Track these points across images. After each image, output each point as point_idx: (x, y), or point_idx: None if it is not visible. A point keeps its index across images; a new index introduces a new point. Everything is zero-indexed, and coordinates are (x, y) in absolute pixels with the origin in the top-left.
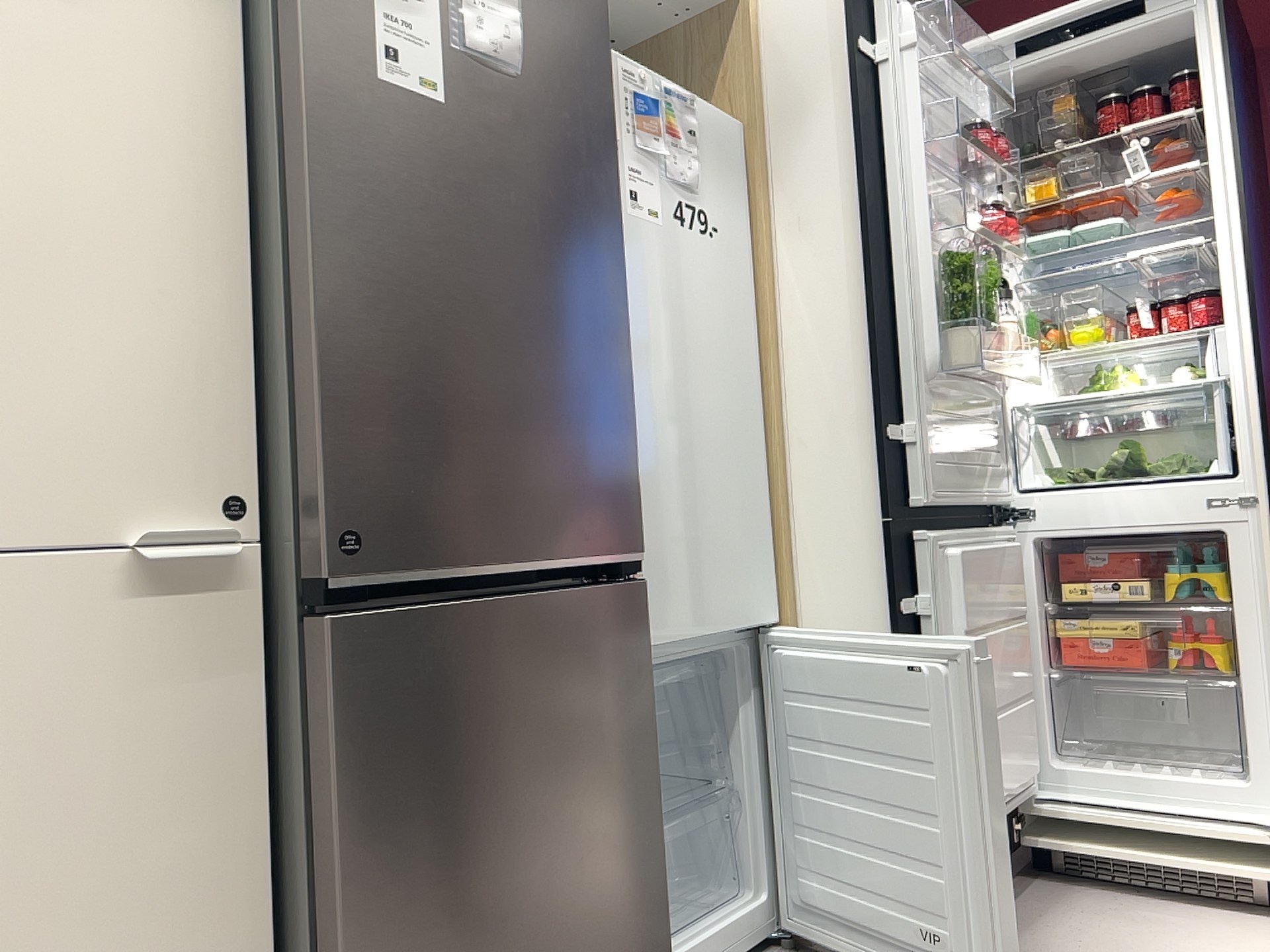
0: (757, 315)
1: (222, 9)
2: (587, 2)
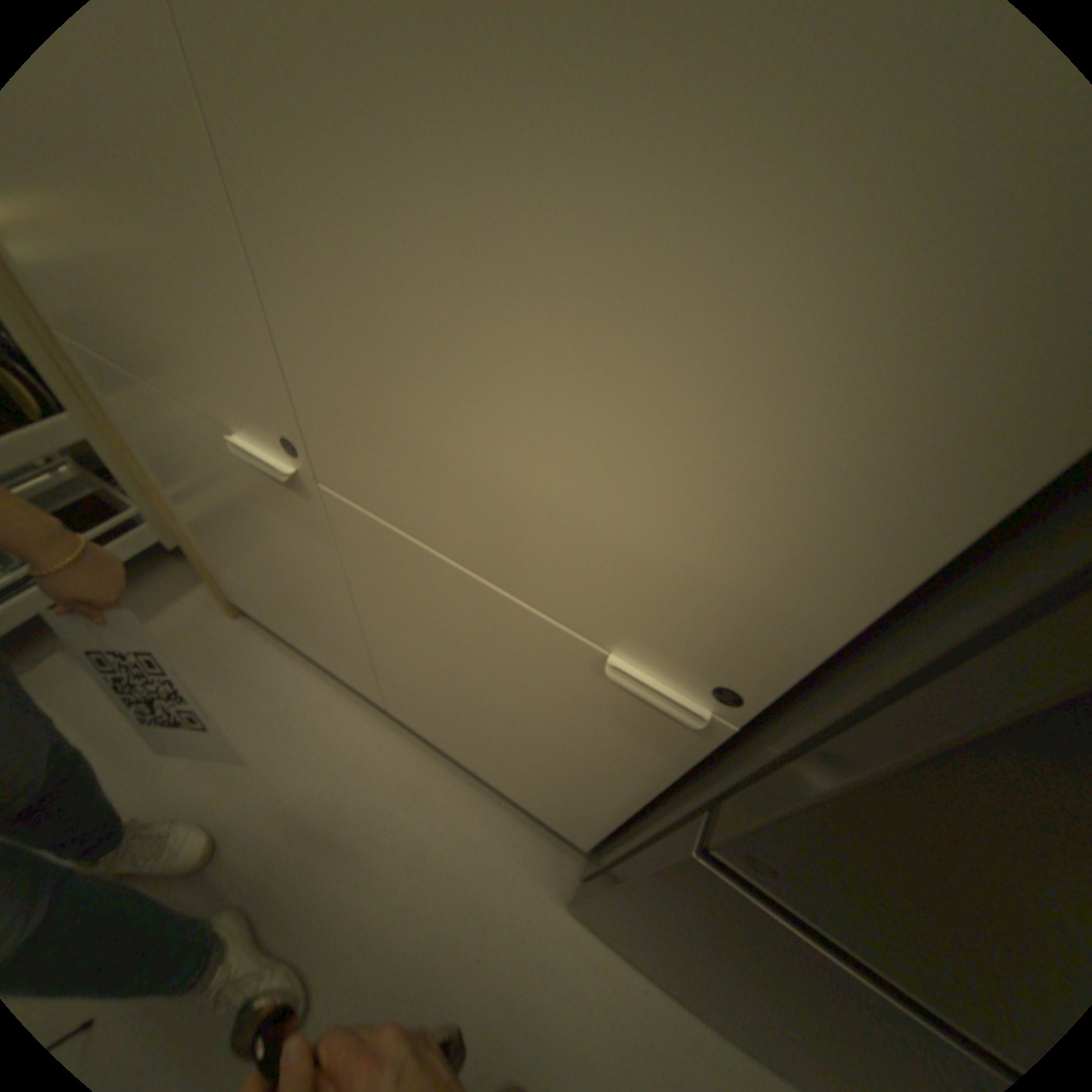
0: None
1: None
2: None
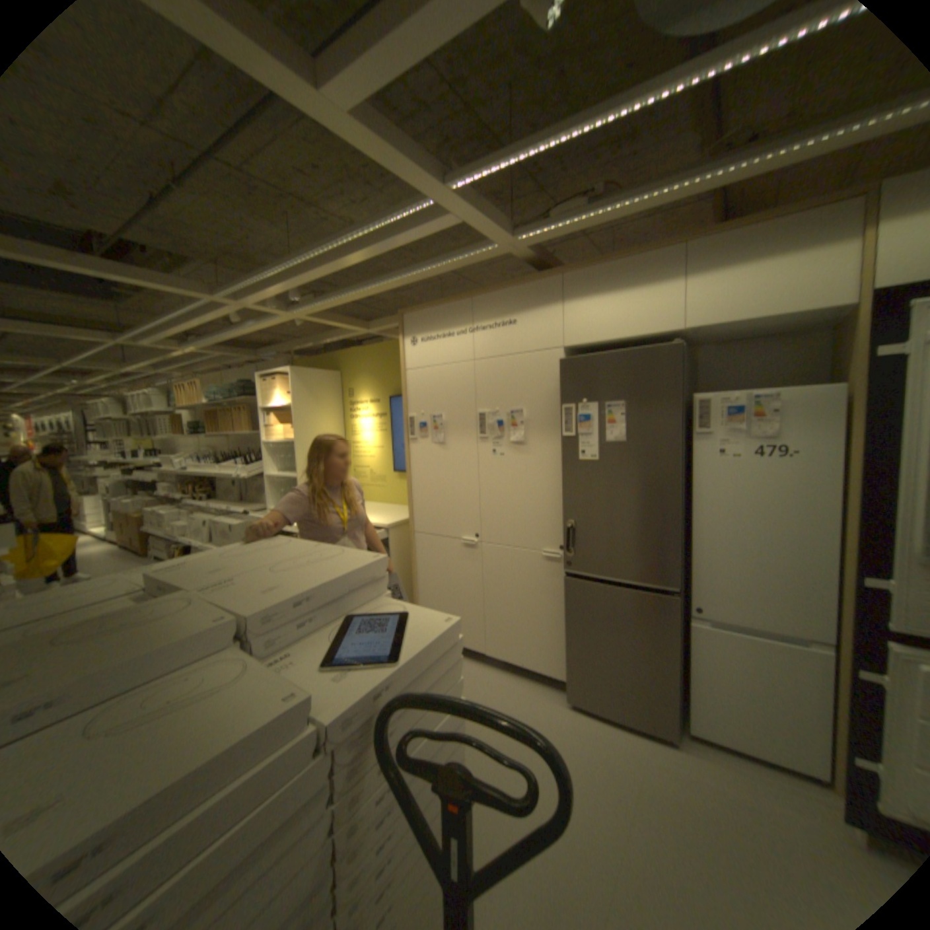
0: (850, 489)
1: (561, 443)
2: (667, 401)
